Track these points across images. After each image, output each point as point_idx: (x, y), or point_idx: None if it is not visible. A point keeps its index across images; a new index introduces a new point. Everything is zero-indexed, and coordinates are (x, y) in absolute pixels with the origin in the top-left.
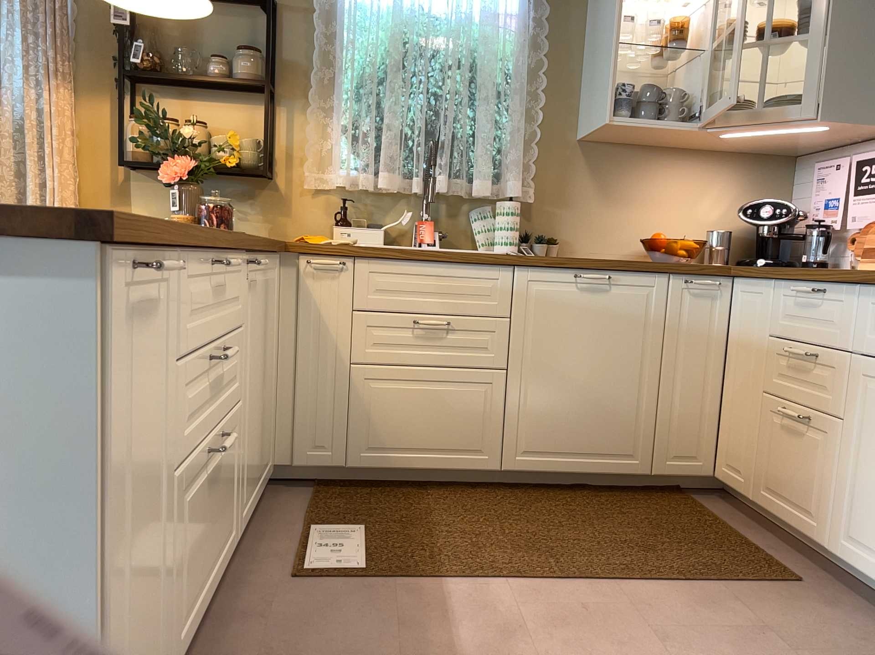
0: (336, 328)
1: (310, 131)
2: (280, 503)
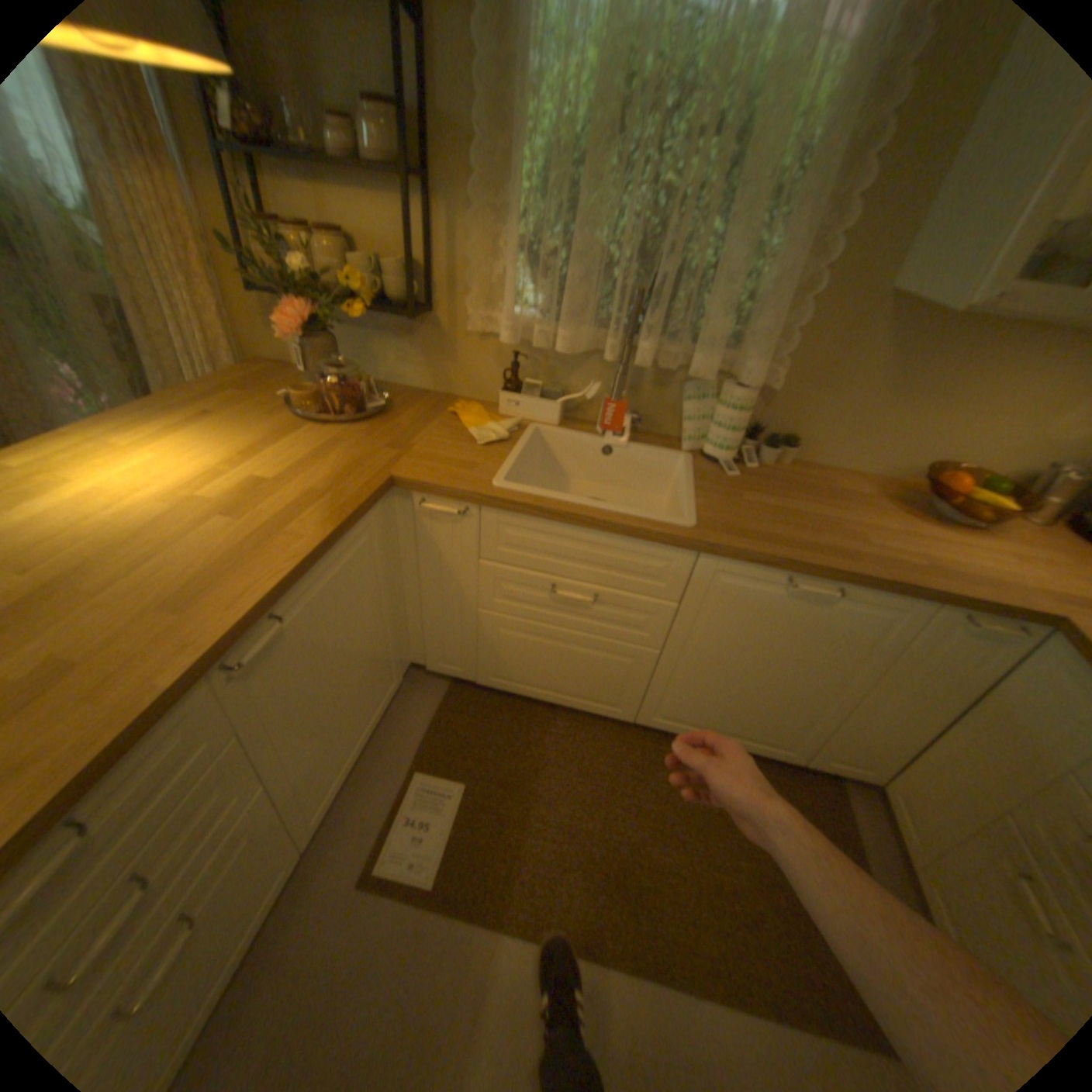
0: (462, 573)
1: (471, 247)
2: (408, 711)
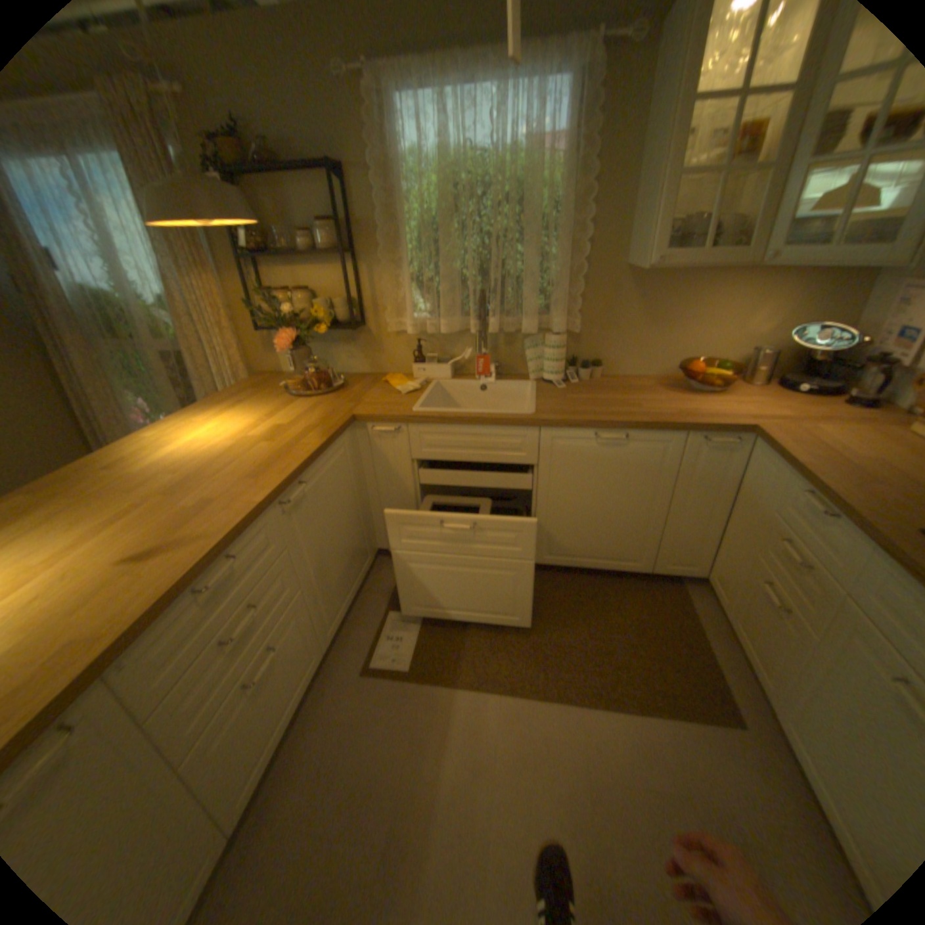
0: (402, 472)
1: (383, 284)
2: (380, 579)
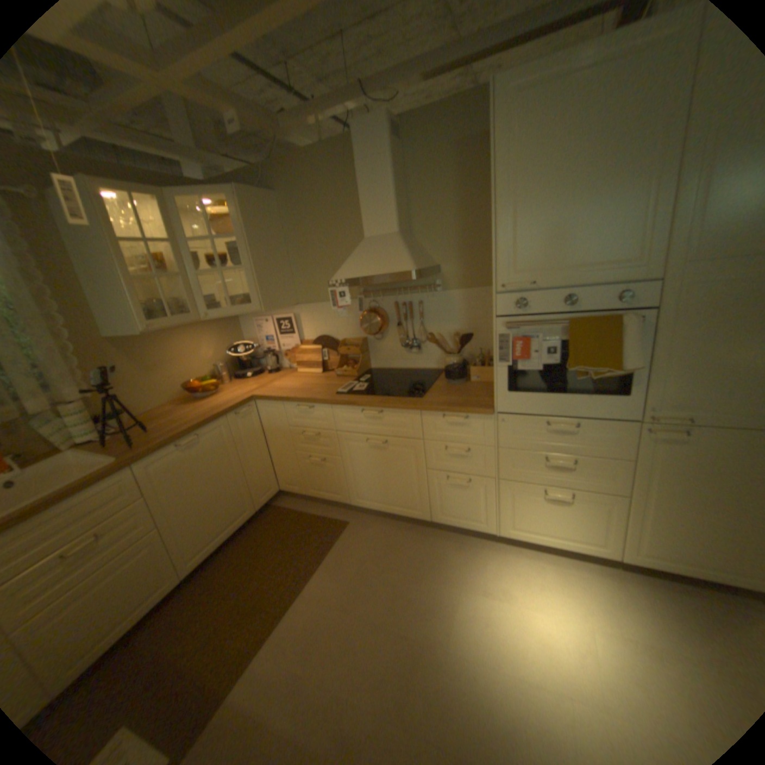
0: None
1: None
2: None
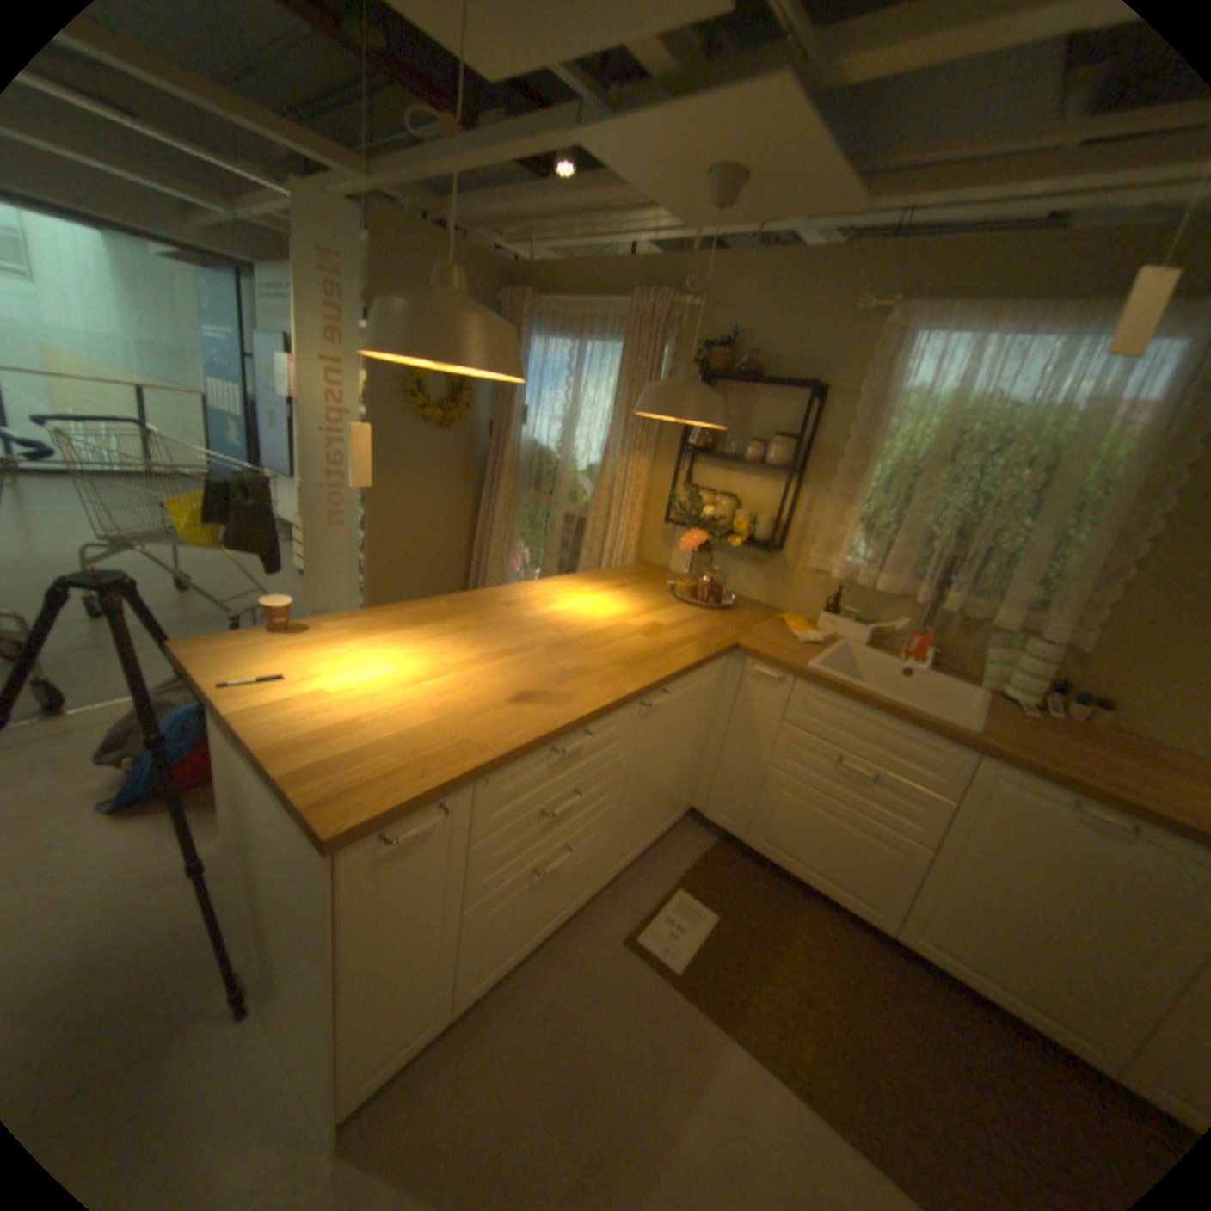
0: (766, 730)
1: (825, 515)
2: (681, 845)
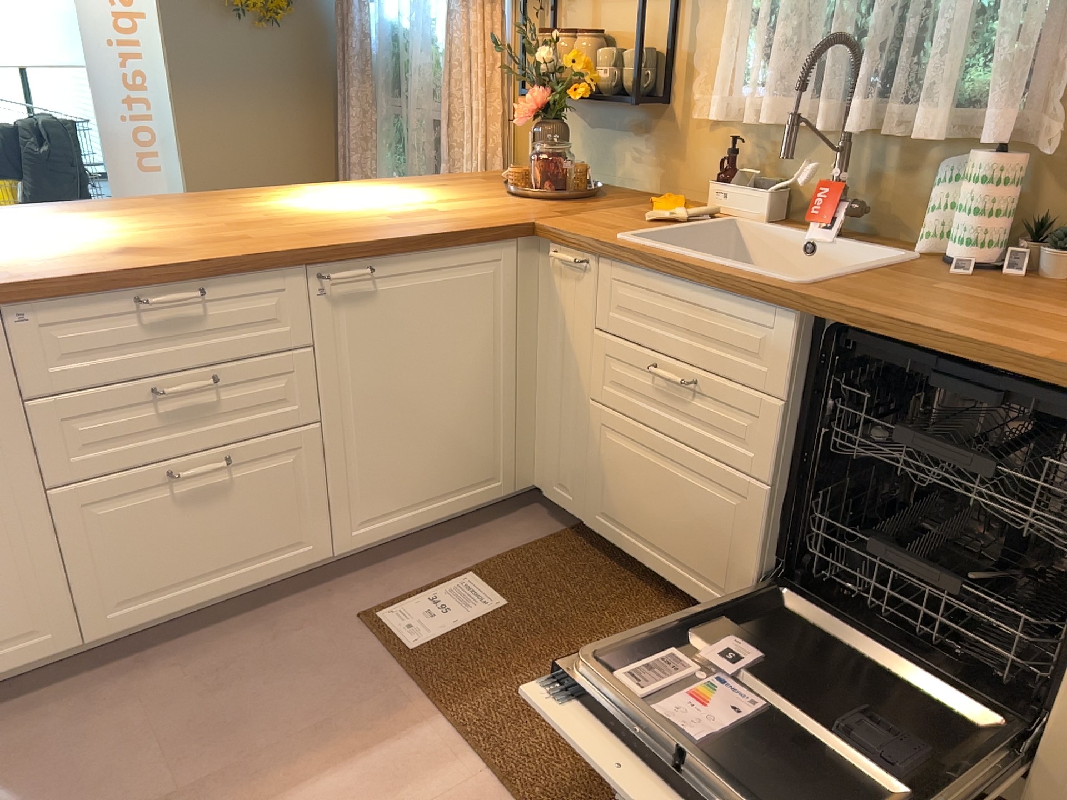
0: (580, 347)
1: (700, 30)
2: (506, 531)
